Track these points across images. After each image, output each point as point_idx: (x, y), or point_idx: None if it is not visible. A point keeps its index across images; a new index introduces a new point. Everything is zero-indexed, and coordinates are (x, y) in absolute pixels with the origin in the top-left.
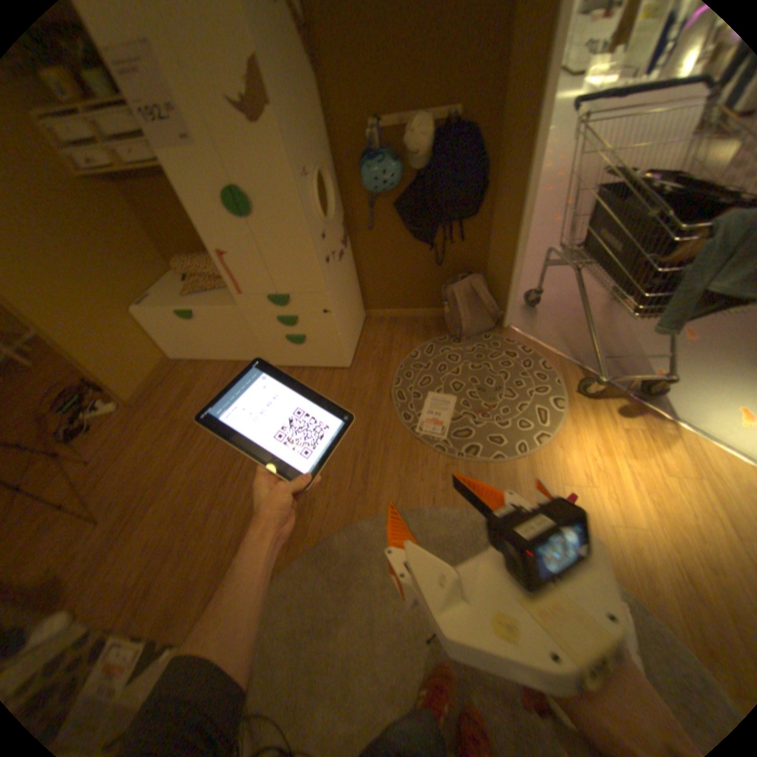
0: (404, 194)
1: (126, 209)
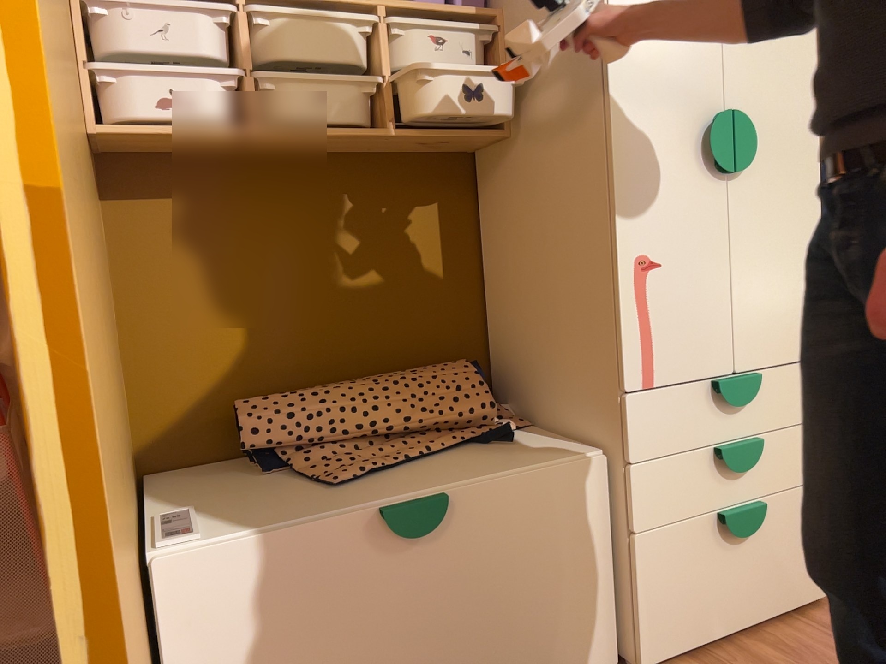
0: None
1: (111, 268)
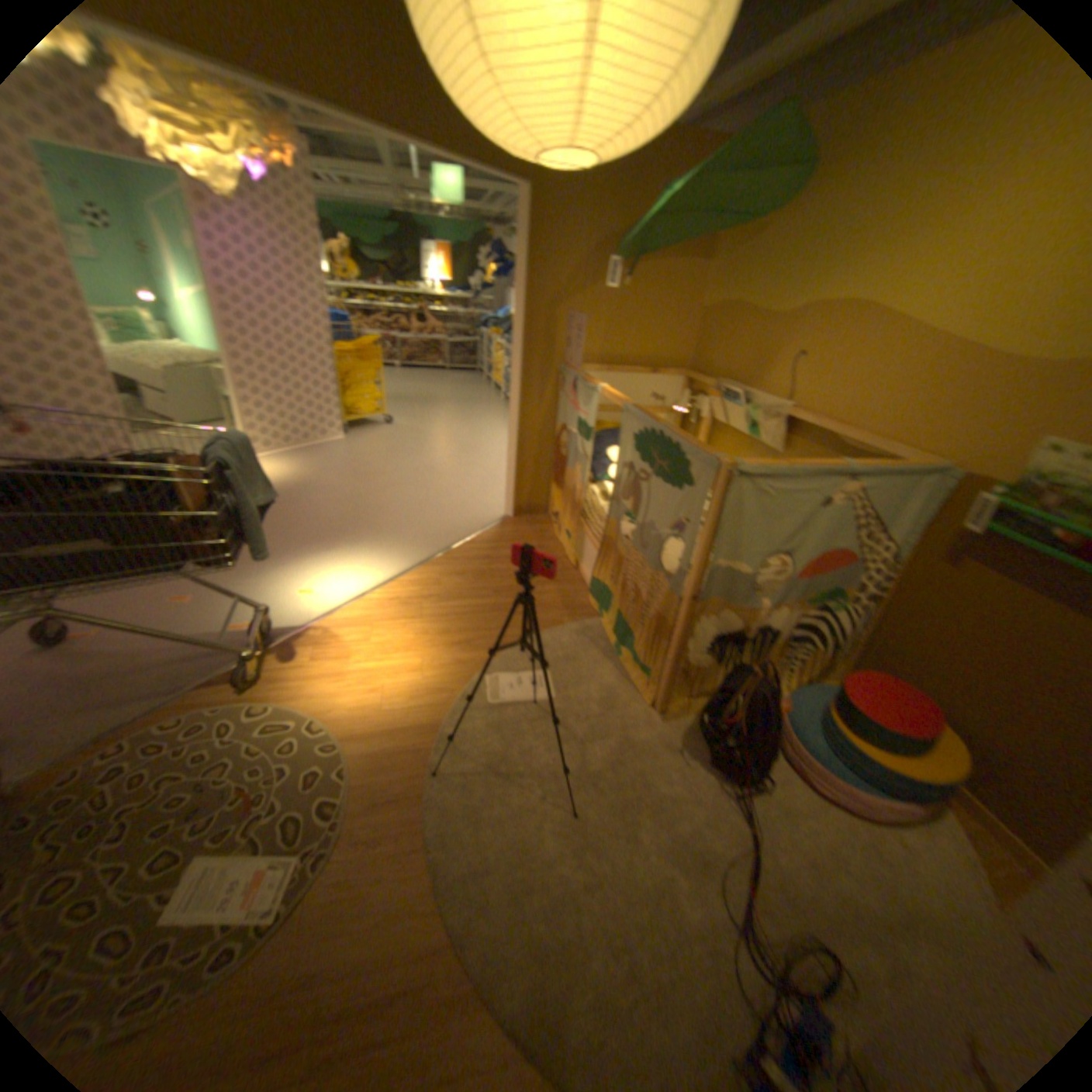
0: None
1: None
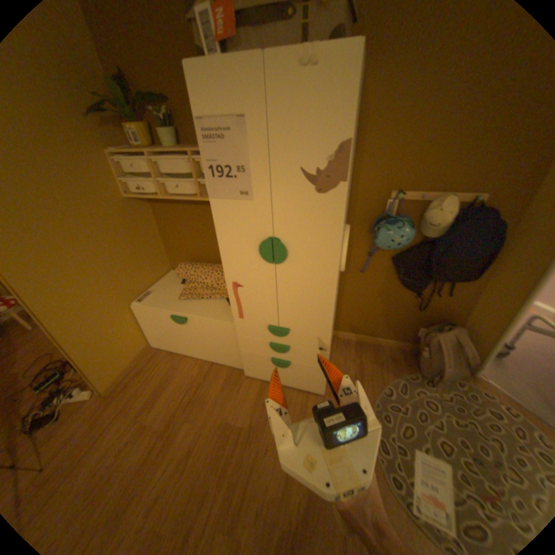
0: (408, 251)
1: (155, 221)
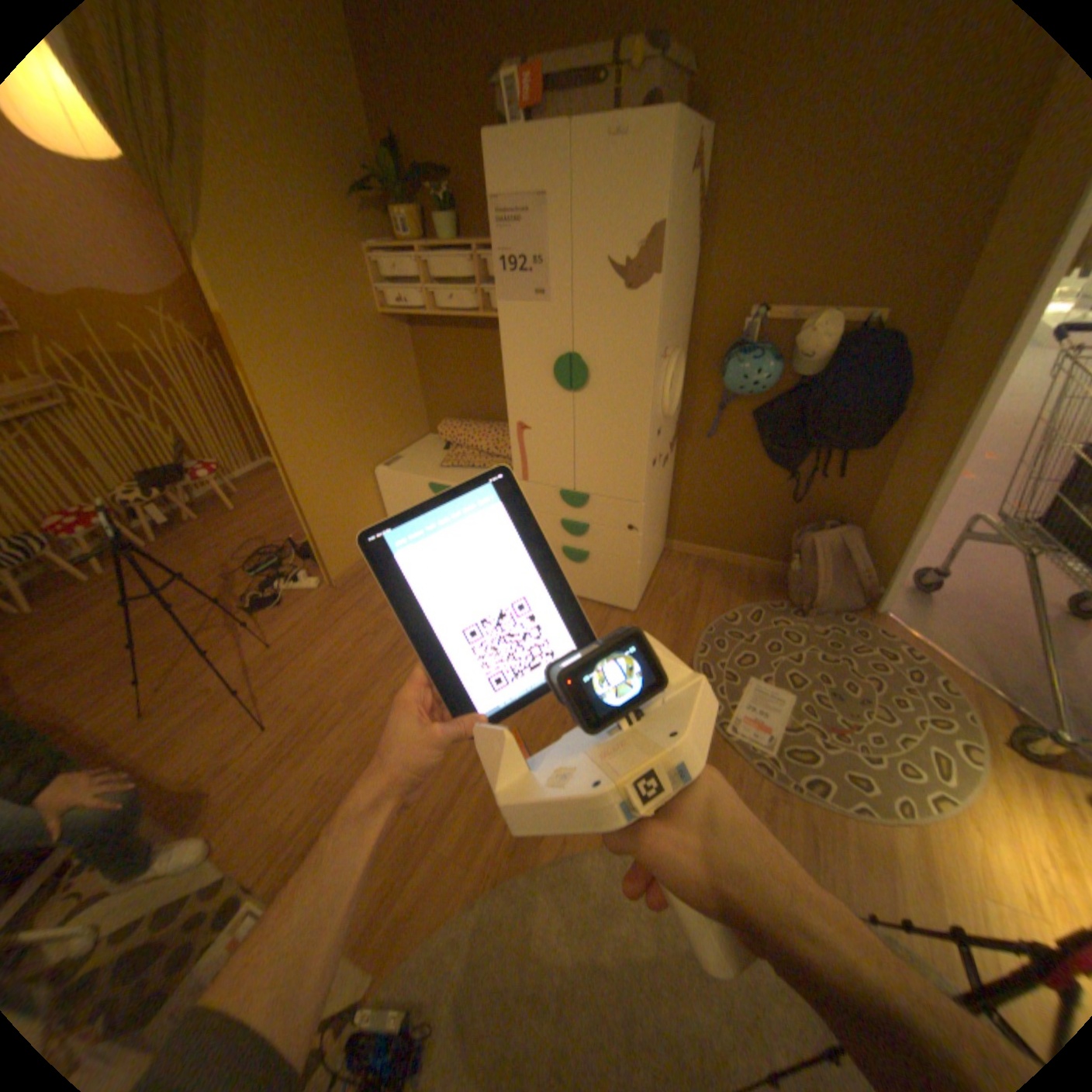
0: (775, 401)
1: (413, 355)
